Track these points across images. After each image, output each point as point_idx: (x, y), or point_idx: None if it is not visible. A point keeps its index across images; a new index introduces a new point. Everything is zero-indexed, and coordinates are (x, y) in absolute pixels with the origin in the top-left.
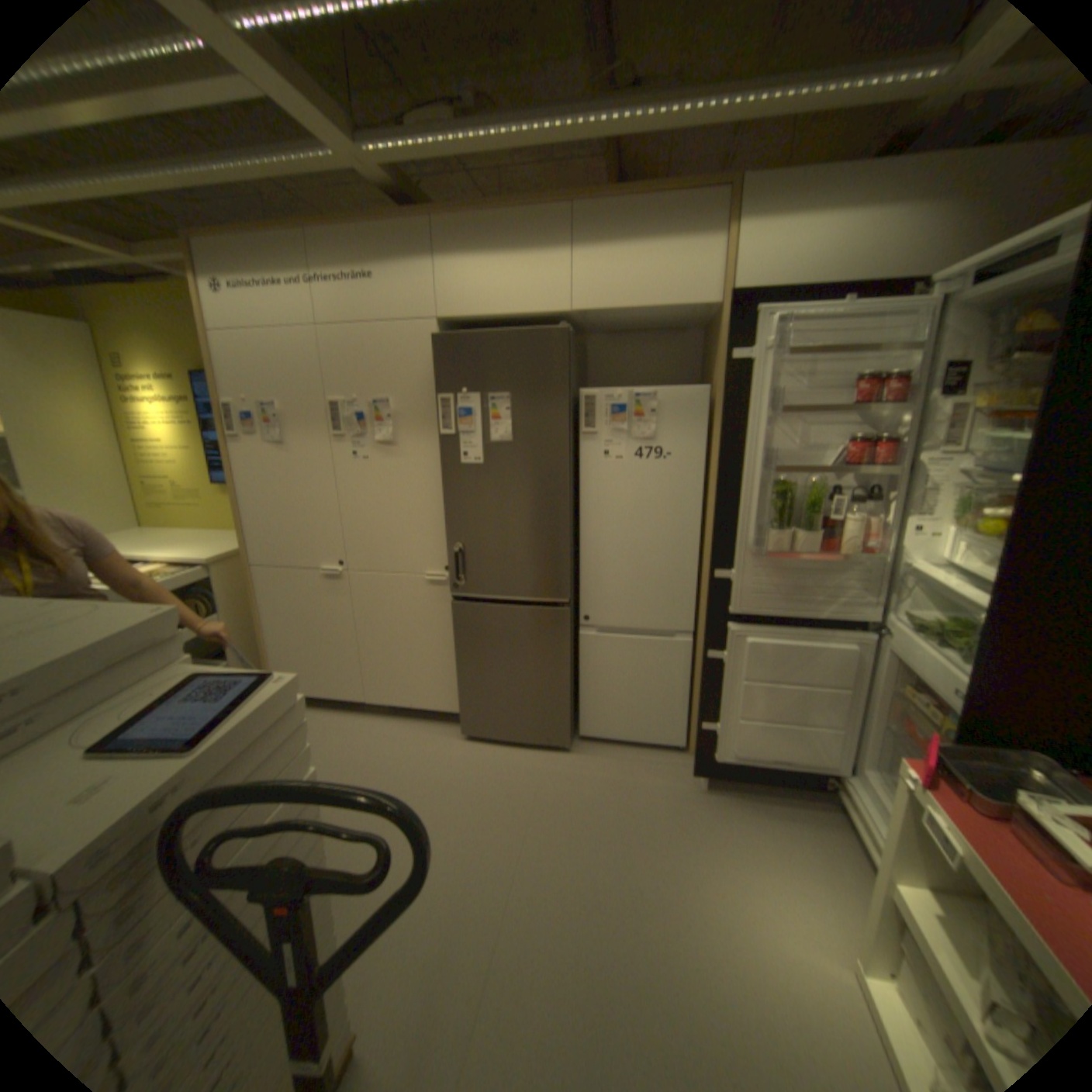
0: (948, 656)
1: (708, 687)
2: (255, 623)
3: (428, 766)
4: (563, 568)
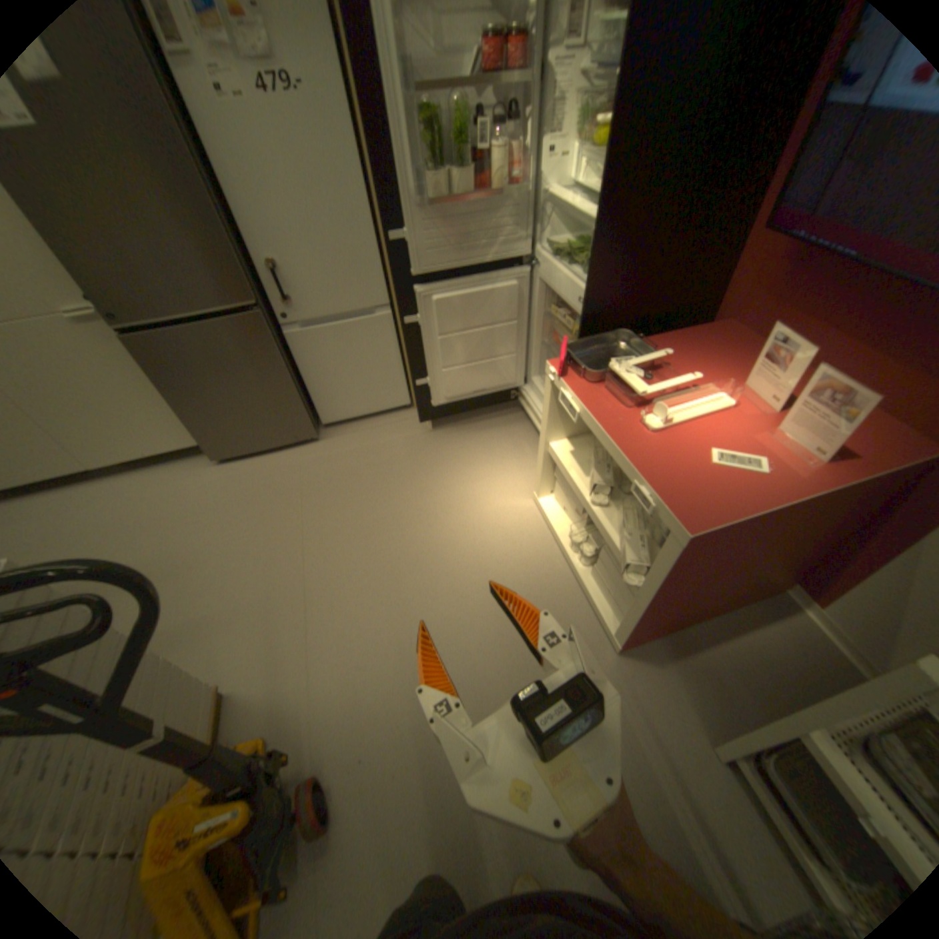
0: (573, 271)
1: (411, 350)
2: None
3: (190, 498)
4: (231, 264)
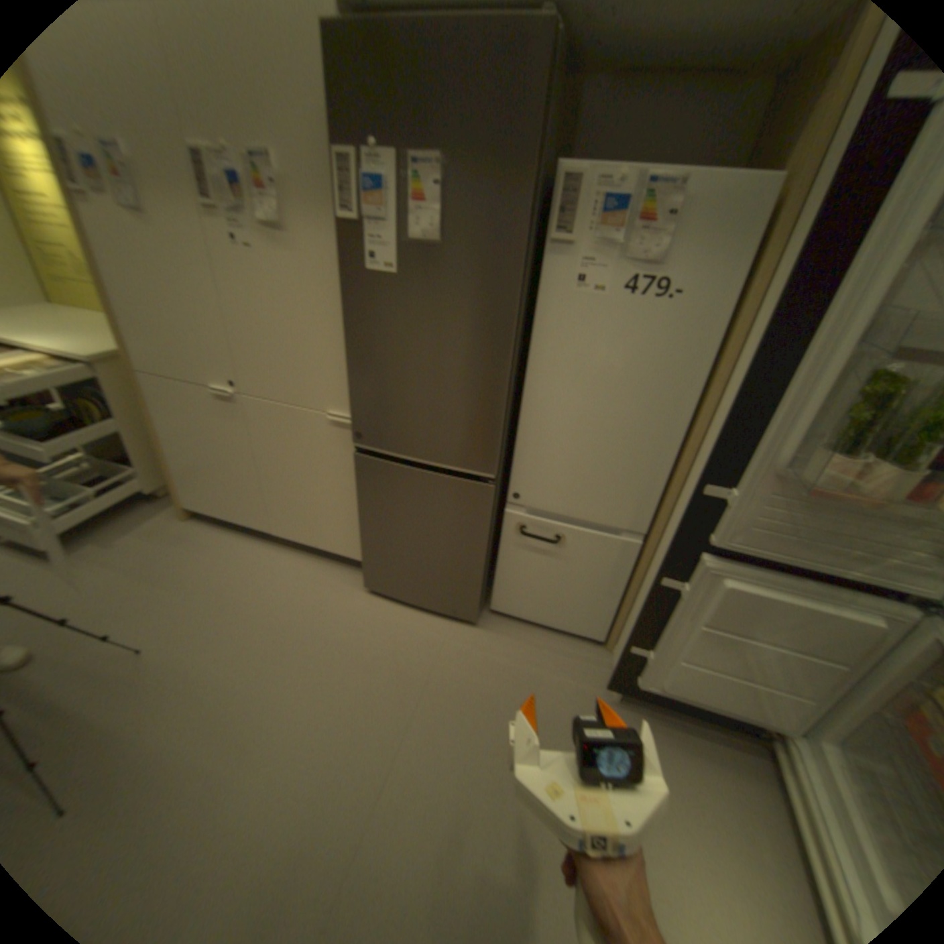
0: None
1: (650, 612)
2: (147, 434)
3: (322, 618)
4: (492, 434)
